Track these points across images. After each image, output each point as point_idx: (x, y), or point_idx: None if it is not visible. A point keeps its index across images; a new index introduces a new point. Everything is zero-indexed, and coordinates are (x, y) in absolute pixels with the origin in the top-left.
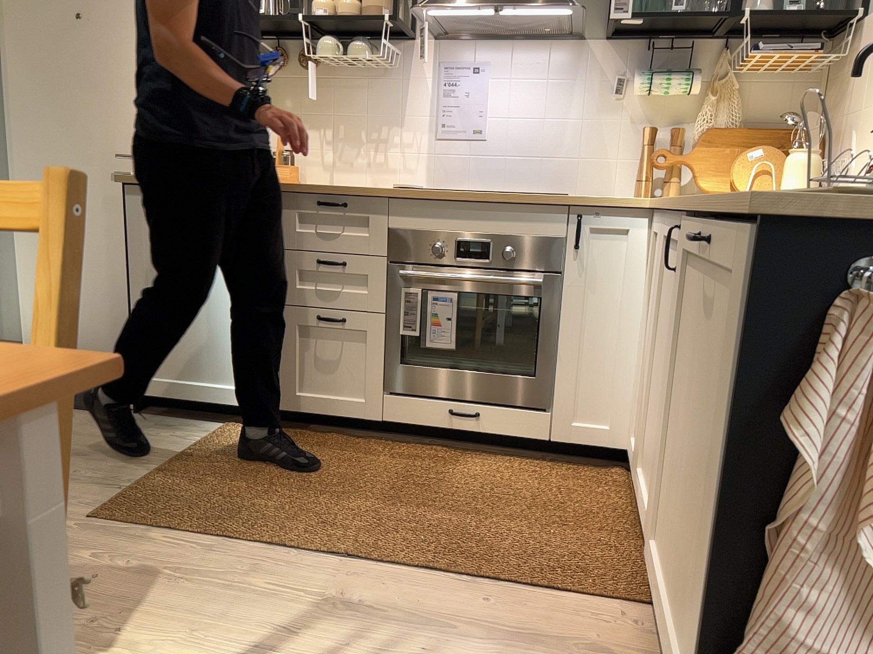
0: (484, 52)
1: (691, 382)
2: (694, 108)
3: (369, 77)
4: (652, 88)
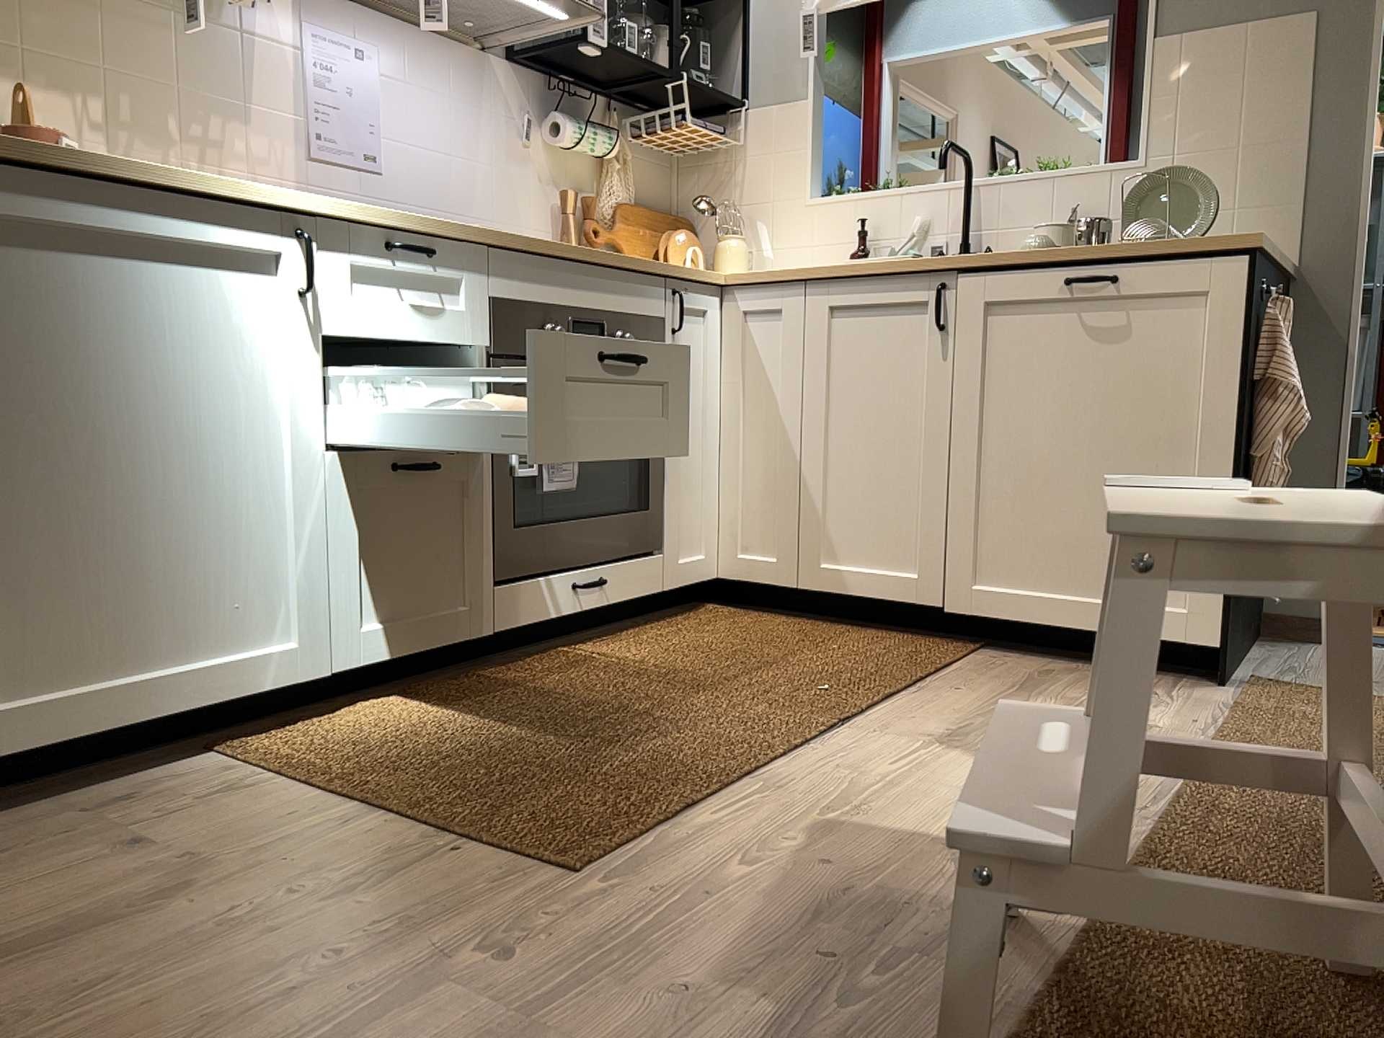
0: (373, 27)
1: (1060, 402)
2: (594, 173)
3: (182, 9)
4: (587, 137)
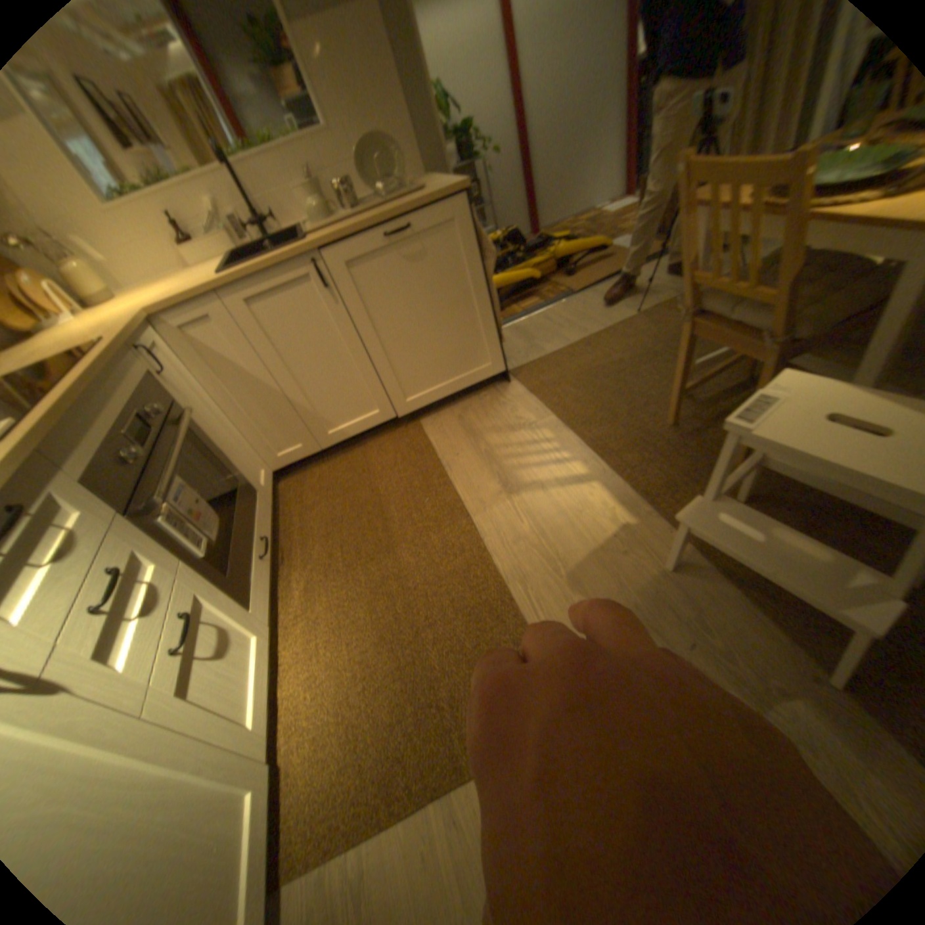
0: None
1: (408, 302)
2: None
3: None
4: None
